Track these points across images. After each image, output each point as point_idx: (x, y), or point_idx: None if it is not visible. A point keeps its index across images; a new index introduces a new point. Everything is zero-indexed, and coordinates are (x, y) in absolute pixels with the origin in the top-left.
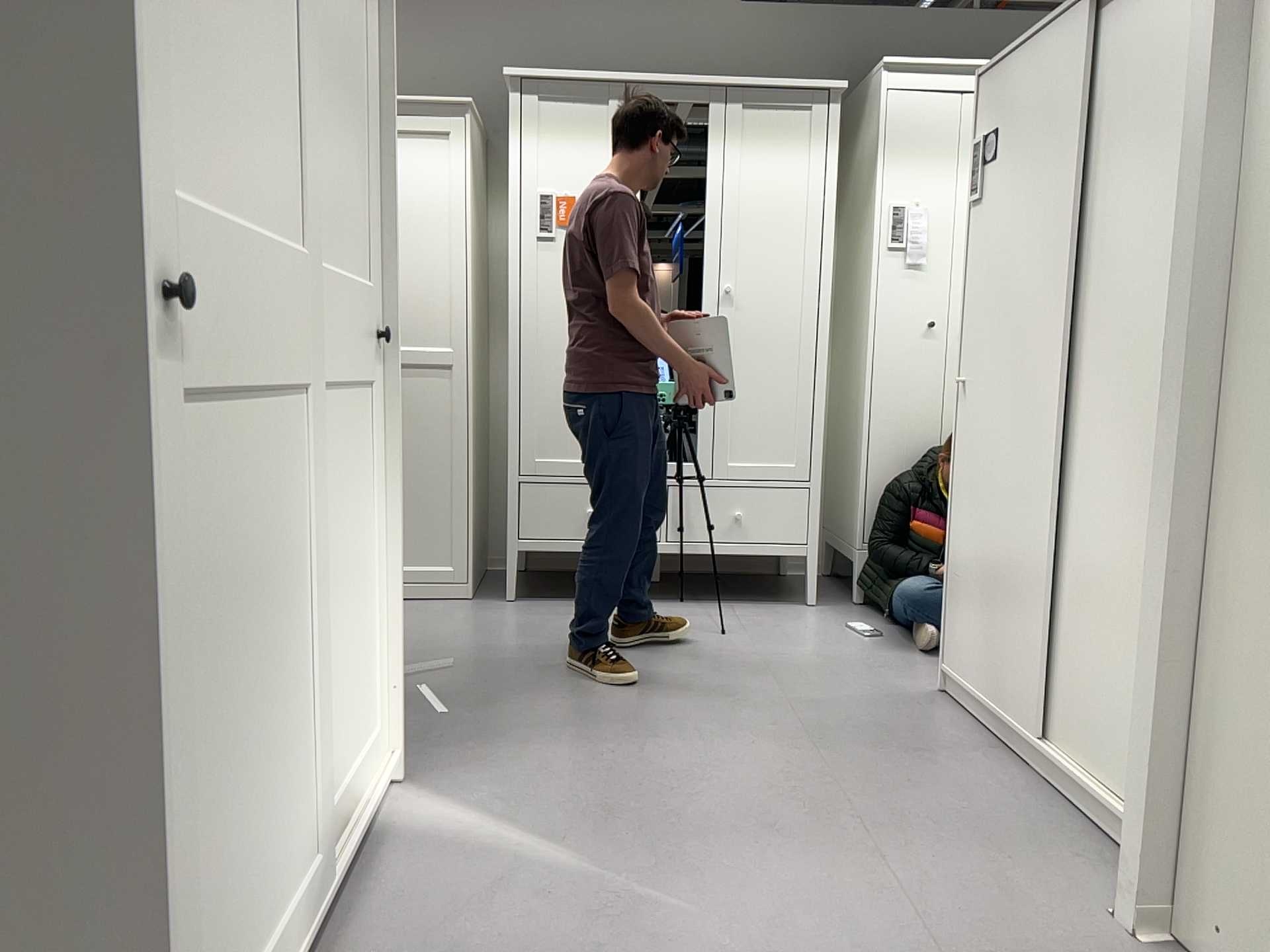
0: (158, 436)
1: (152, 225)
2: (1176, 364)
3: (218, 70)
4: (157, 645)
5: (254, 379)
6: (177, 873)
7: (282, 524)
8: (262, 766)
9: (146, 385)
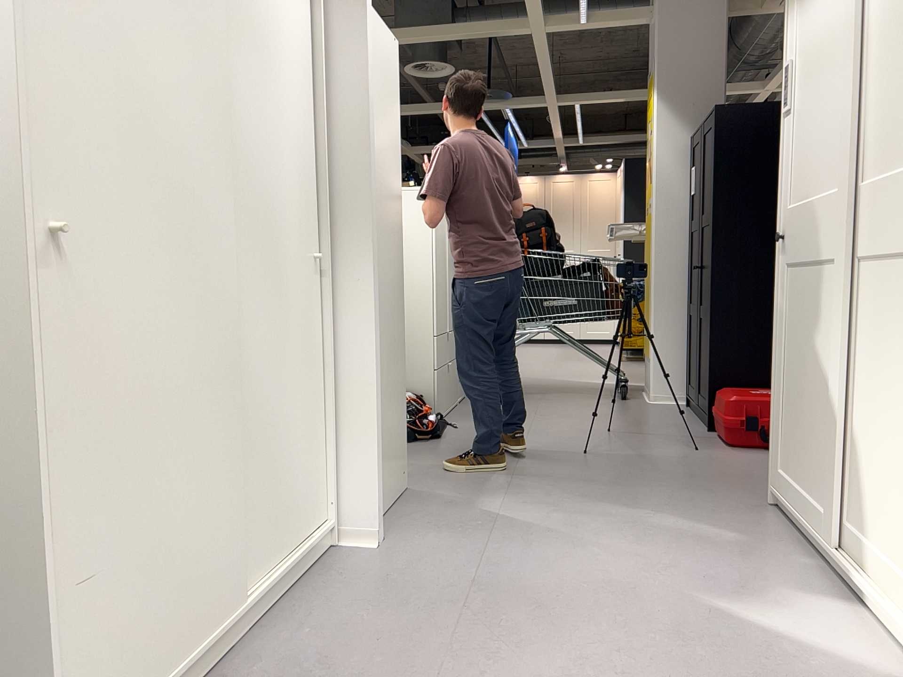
0: (782, 274)
1: (783, 217)
2: (374, 245)
3: (806, 147)
4: (777, 331)
5: (808, 256)
6: (779, 402)
7: (820, 323)
8: (804, 416)
9: (779, 260)
